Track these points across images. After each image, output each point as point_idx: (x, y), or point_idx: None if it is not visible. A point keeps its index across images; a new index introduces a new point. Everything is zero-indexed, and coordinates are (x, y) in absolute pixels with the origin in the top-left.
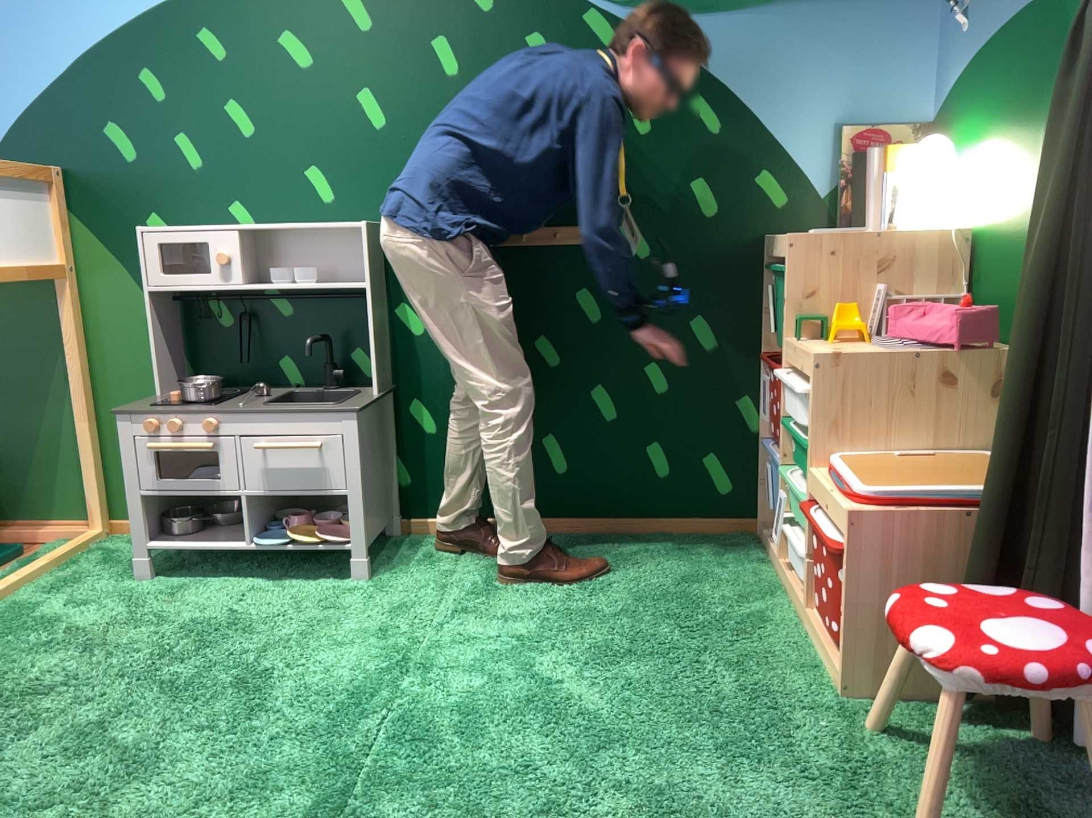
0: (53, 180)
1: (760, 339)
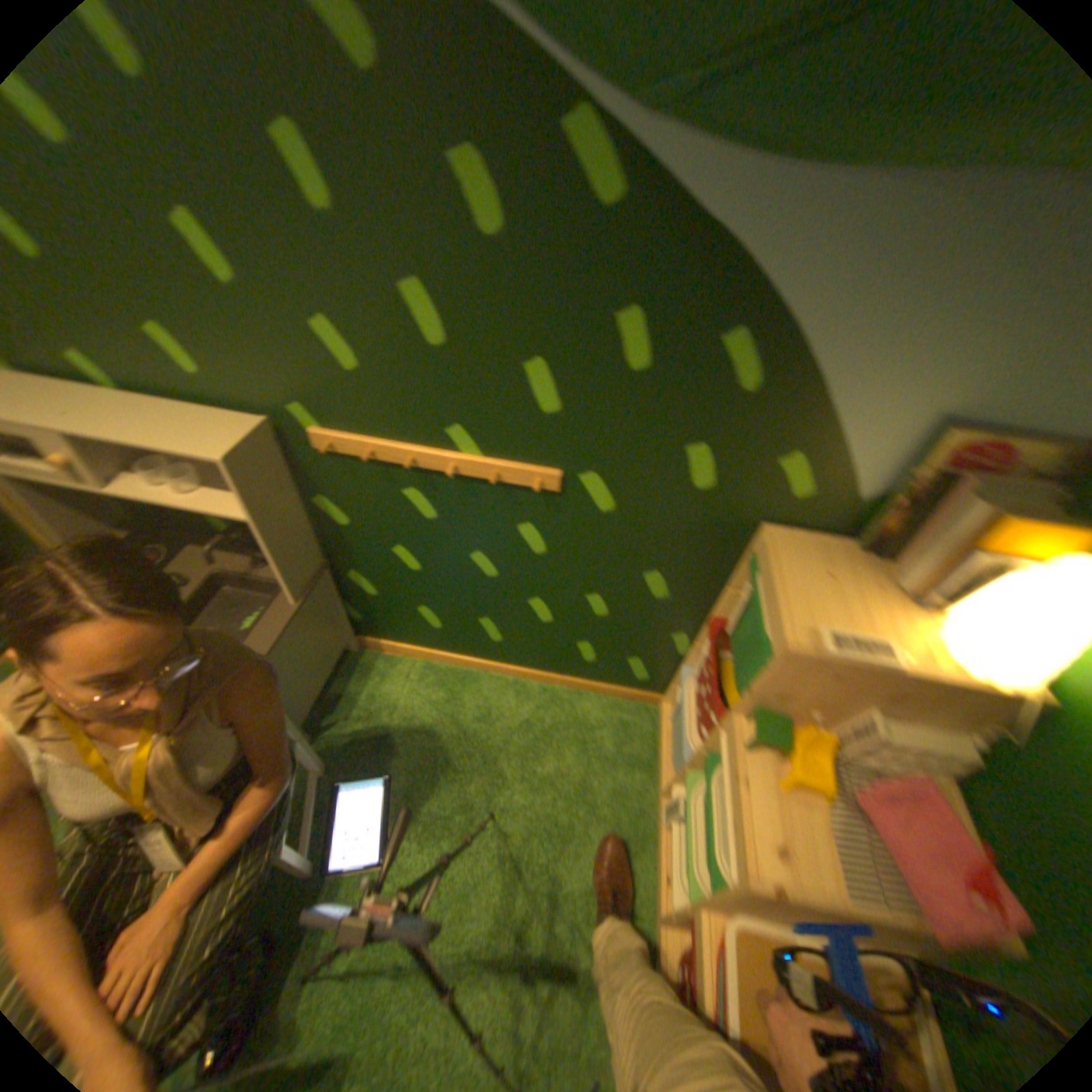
0: None
1: (717, 608)
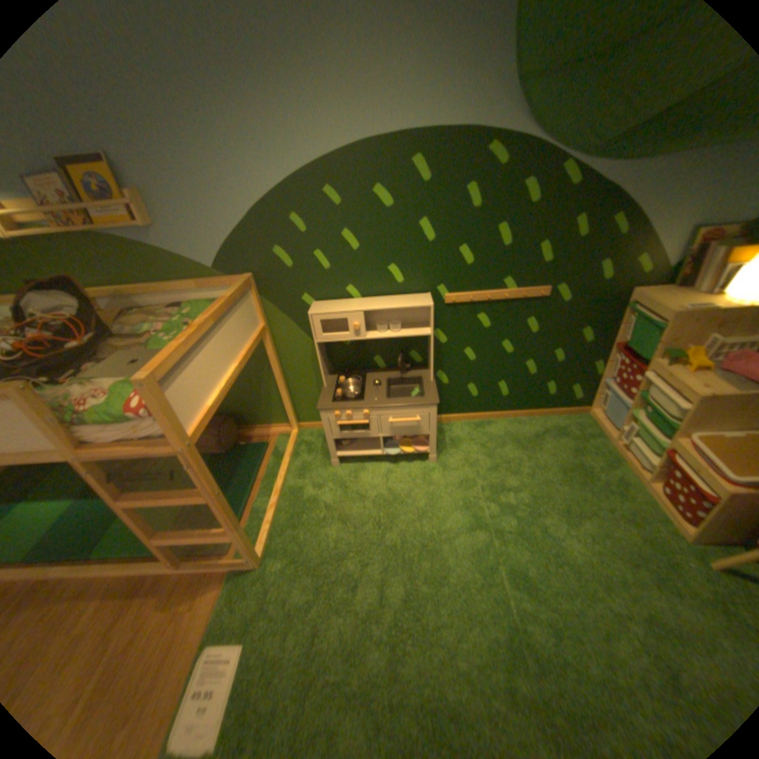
0: (250, 284)
1: (615, 337)
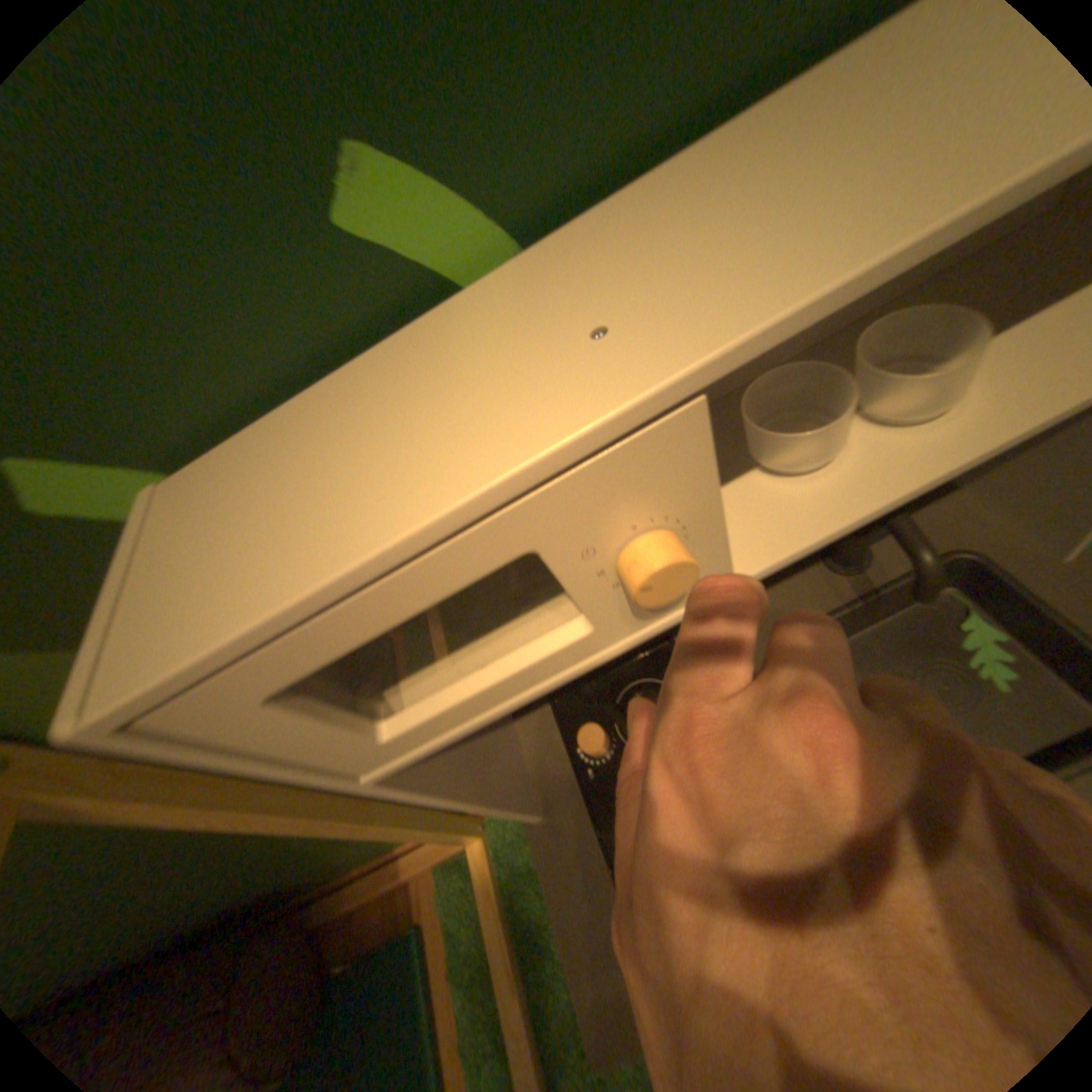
0: None
1: None
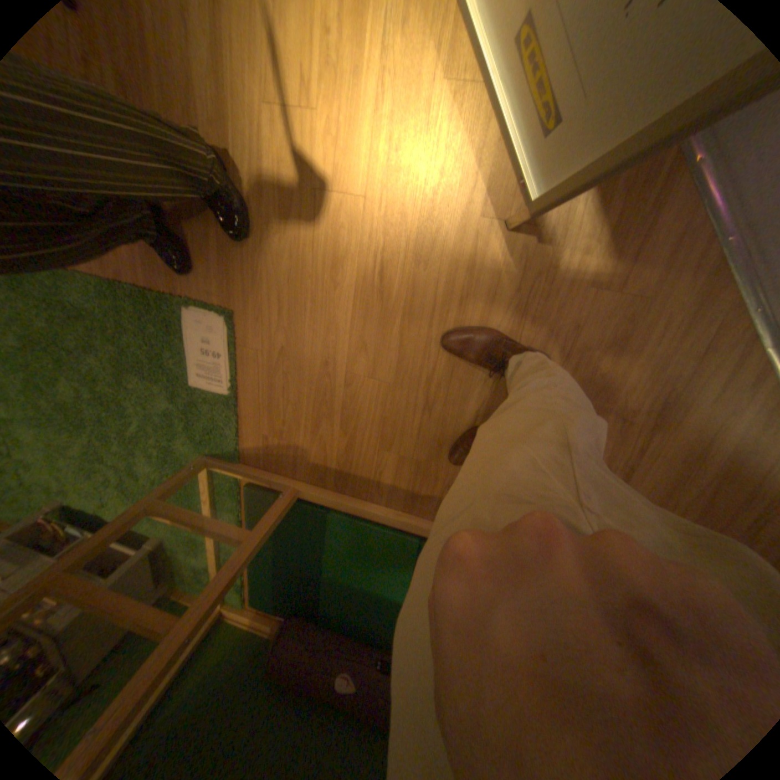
0: None
1: None
